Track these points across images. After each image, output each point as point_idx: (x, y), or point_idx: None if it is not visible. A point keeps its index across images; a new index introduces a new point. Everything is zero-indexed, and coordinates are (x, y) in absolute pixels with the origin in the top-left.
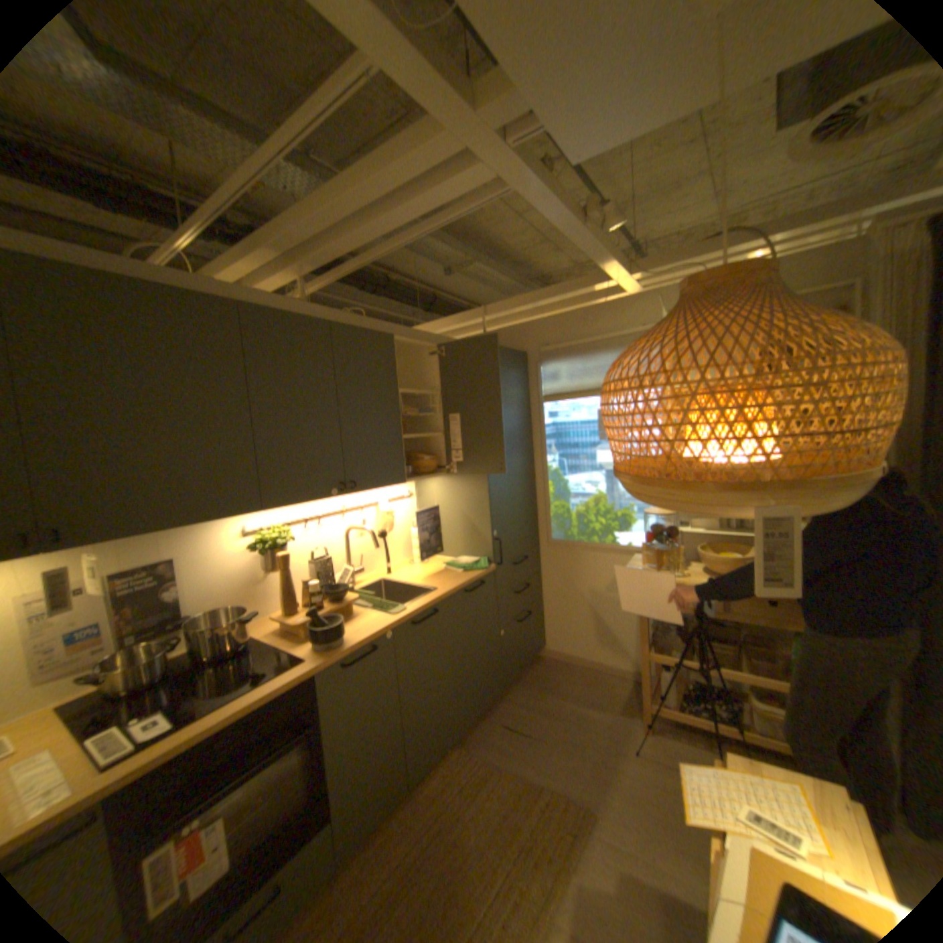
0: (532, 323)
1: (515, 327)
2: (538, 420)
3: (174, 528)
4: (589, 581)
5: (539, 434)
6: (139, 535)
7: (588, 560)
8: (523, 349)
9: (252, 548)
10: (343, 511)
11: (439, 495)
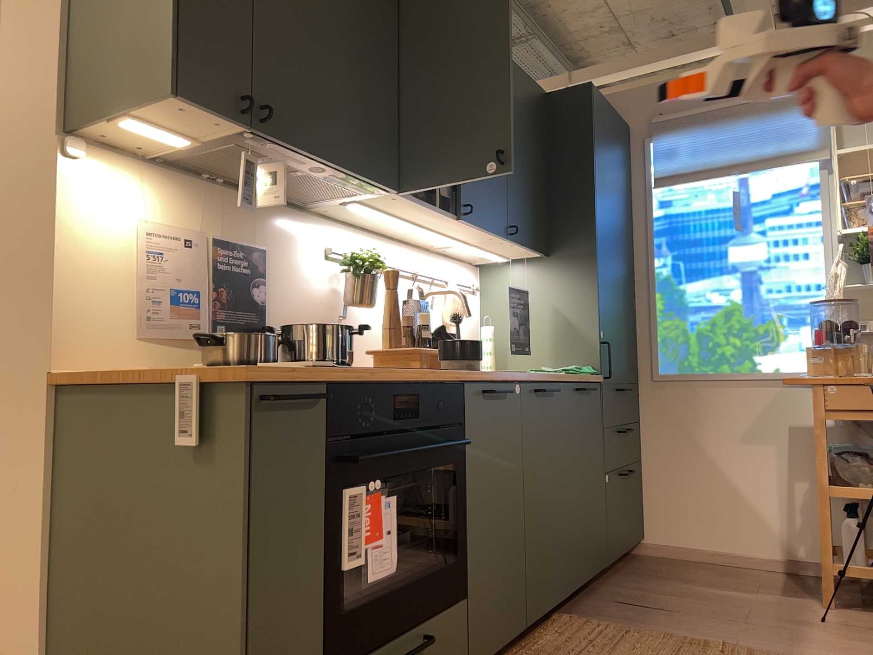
0: (638, 90)
1: (613, 96)
2: (642, 212)
3: (332, 166)
4: (715, 428)
5: (643, 230)
6: (307, 157)
7: (713, 398)
8: (624, 123)
9: (342, 266)
10: (409, 278)
11: (520, 287)
